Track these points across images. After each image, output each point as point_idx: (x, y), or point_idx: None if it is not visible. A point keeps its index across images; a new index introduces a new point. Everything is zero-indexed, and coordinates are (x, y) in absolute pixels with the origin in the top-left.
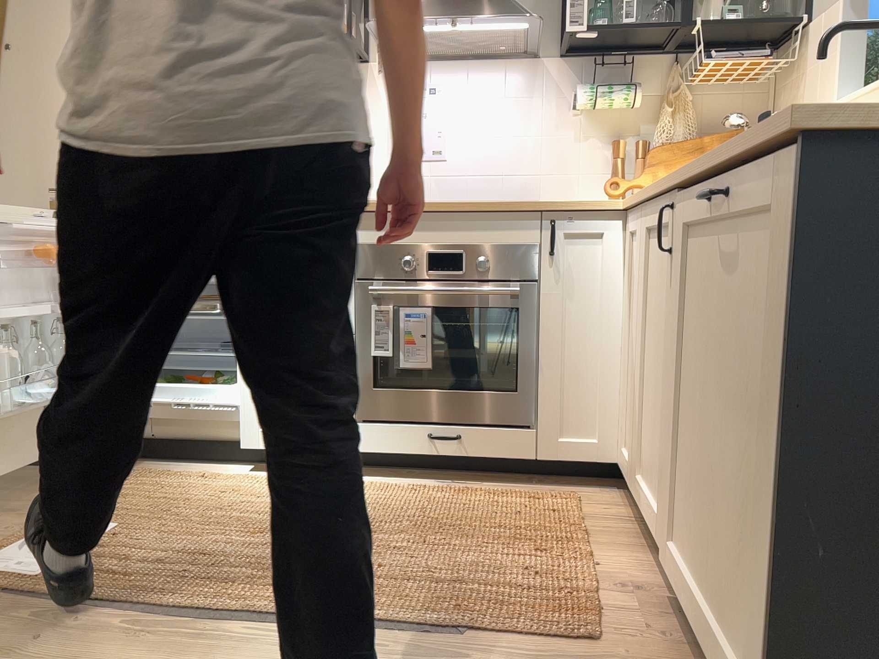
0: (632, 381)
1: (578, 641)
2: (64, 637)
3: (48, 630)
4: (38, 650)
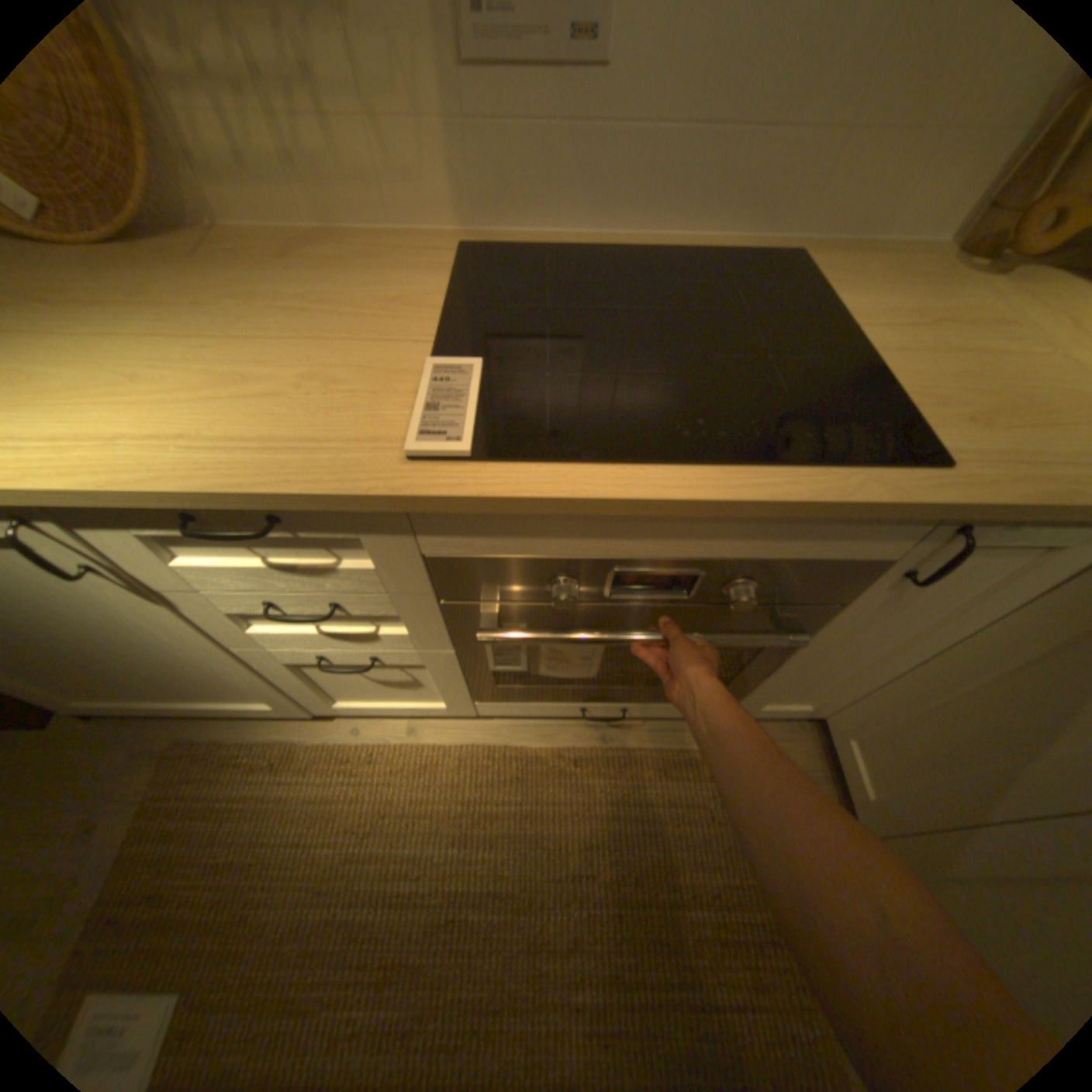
0: (931, 738)
1: None
2: None
3: None
4: None
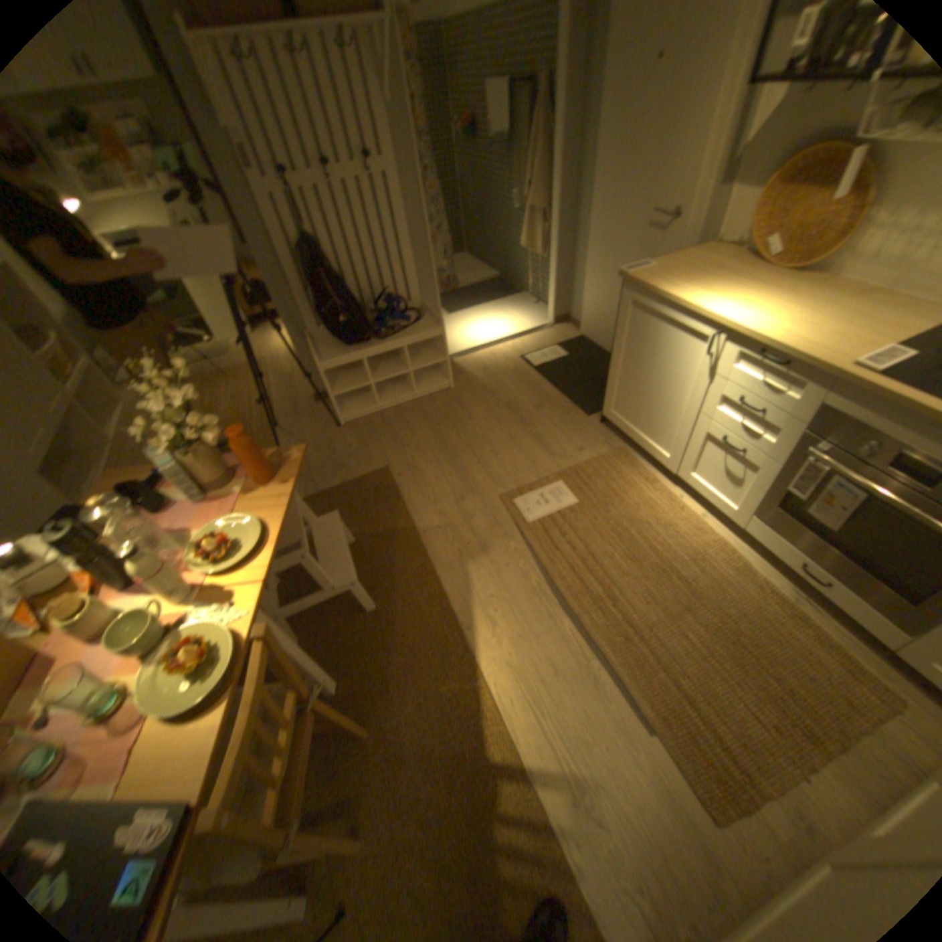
0: None
1: (703, 805)
2: (517, 566)
3: (516, 557)
4: (507, 567)
